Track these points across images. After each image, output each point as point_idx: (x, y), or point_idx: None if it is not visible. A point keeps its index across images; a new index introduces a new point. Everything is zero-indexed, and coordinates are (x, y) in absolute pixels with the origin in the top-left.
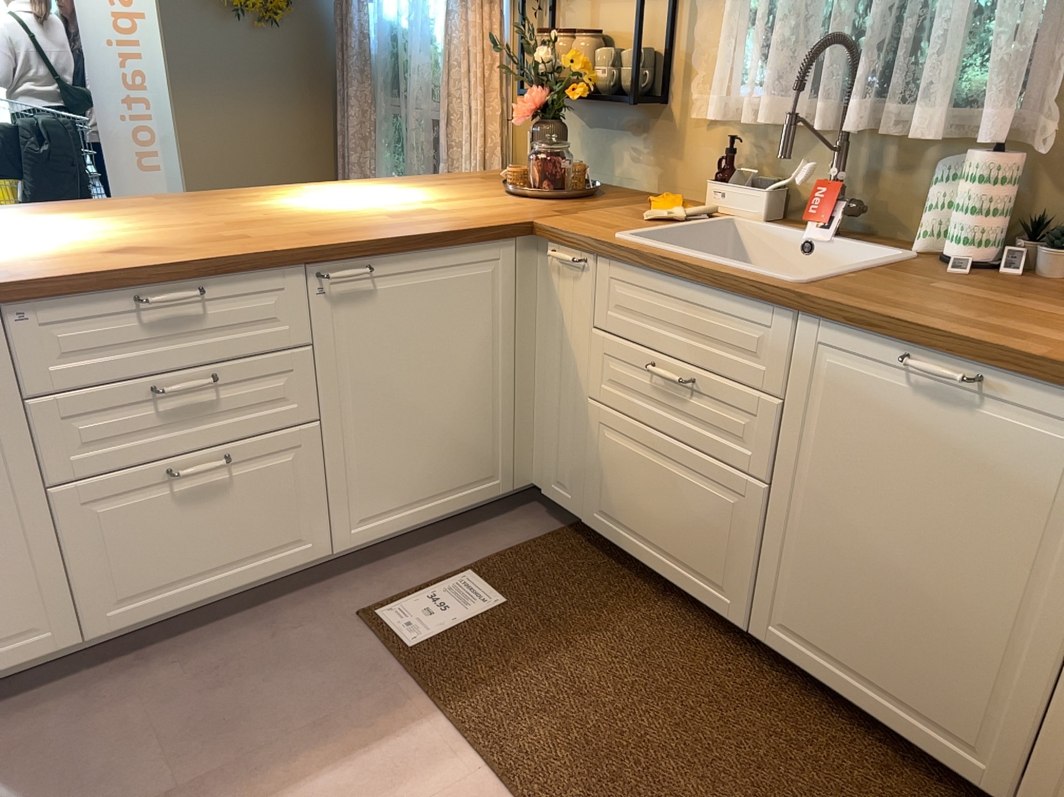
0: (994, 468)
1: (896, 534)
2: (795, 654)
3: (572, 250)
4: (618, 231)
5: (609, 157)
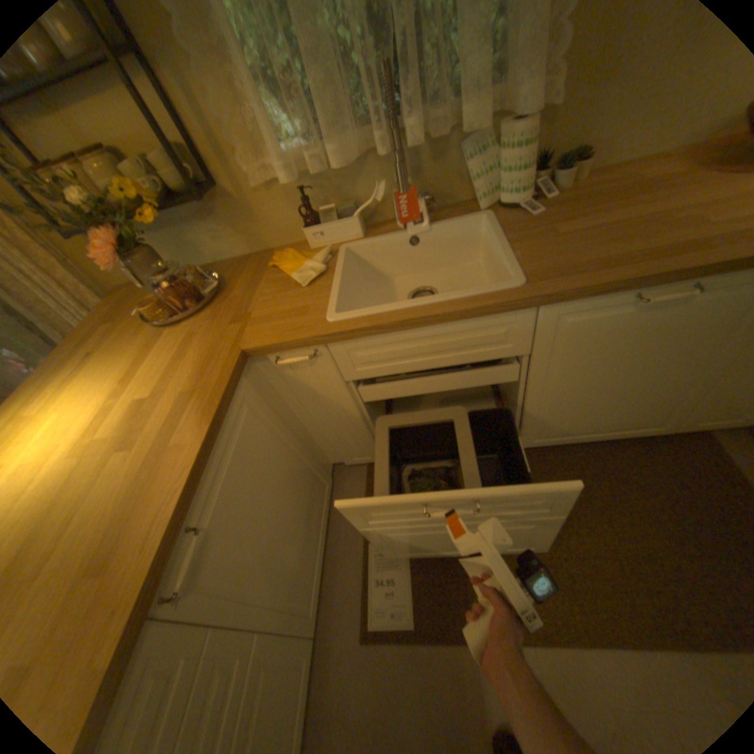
0: (697, 324)
1: (620, 377)
2: (551, 442)
3: (297, 349)
4: (318, 313)
5: (190, 245)
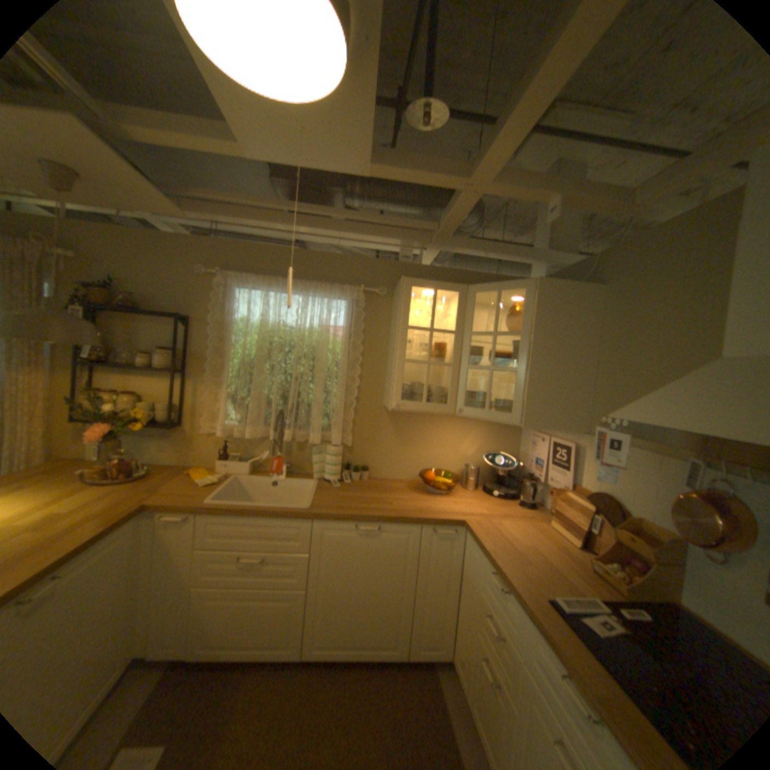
0: (387, 553)
1: (359, 588)
2: (324, 657)
3: (176, 515)
4: (200, 499)
5: (140, 450)
